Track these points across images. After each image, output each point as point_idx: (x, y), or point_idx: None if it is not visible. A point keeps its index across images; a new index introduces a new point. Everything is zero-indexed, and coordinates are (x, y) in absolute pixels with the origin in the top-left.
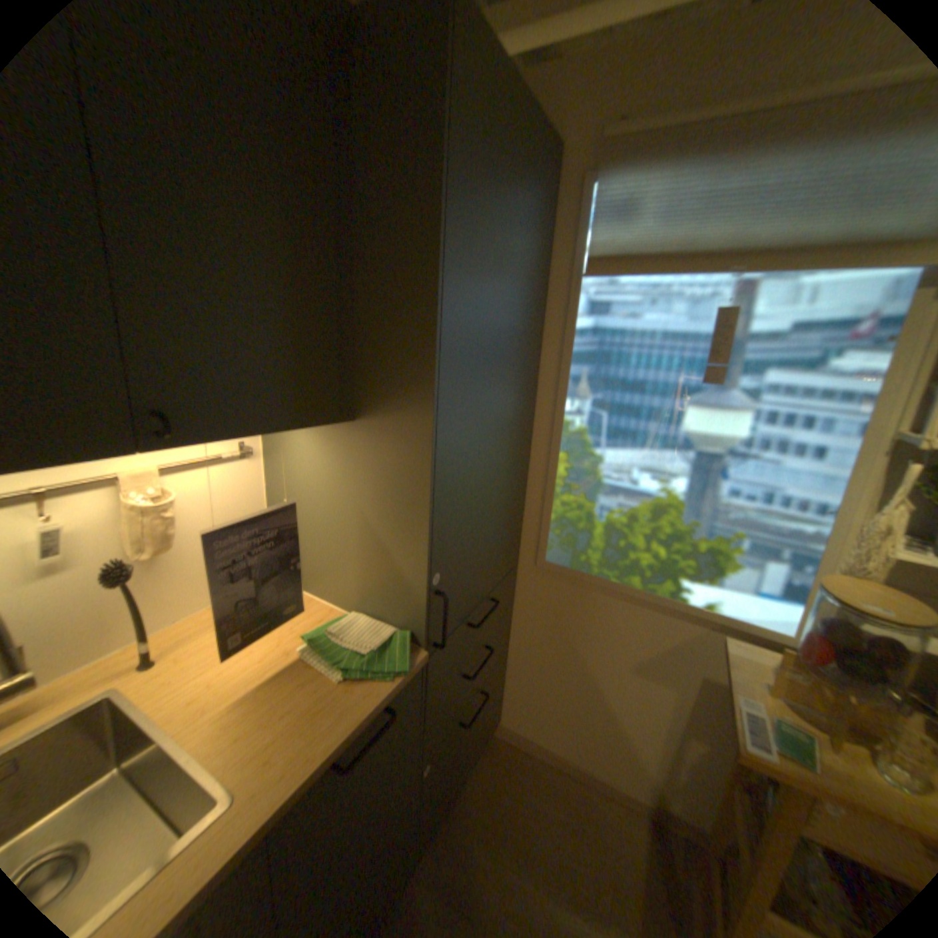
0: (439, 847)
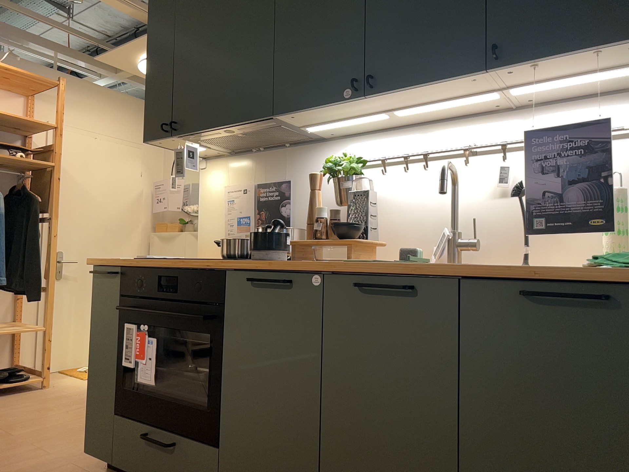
0: None
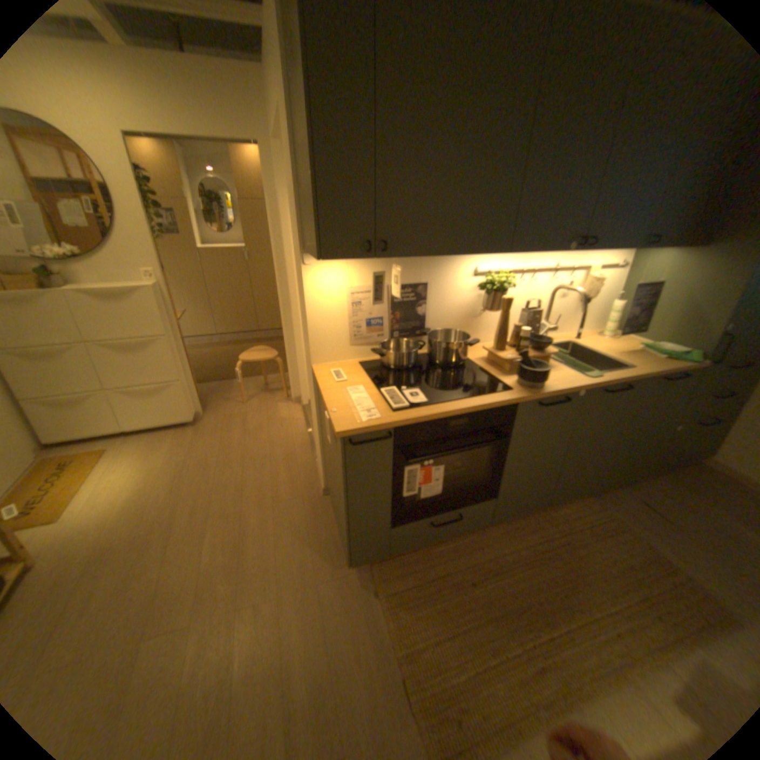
0: (662, 482)
